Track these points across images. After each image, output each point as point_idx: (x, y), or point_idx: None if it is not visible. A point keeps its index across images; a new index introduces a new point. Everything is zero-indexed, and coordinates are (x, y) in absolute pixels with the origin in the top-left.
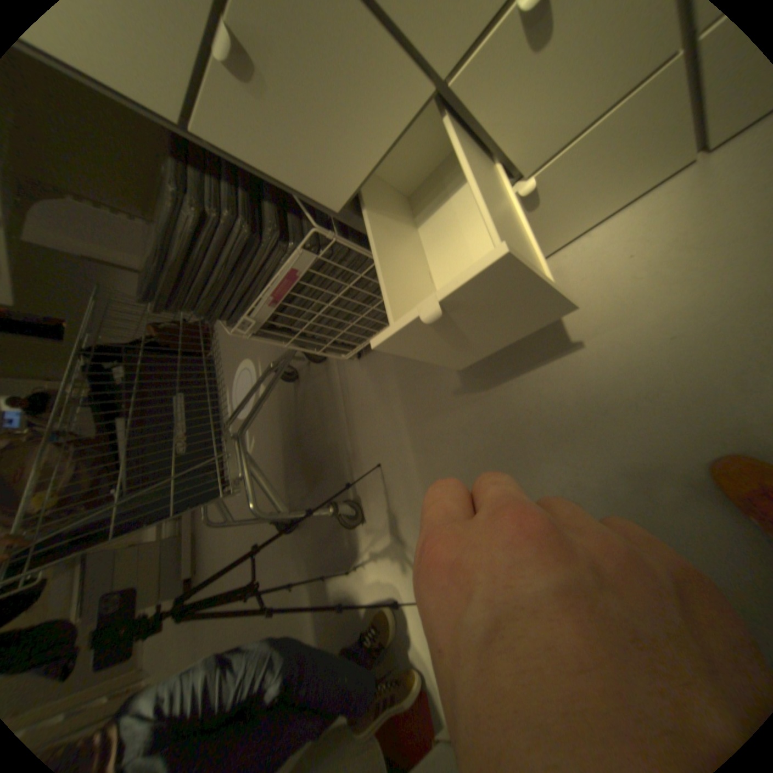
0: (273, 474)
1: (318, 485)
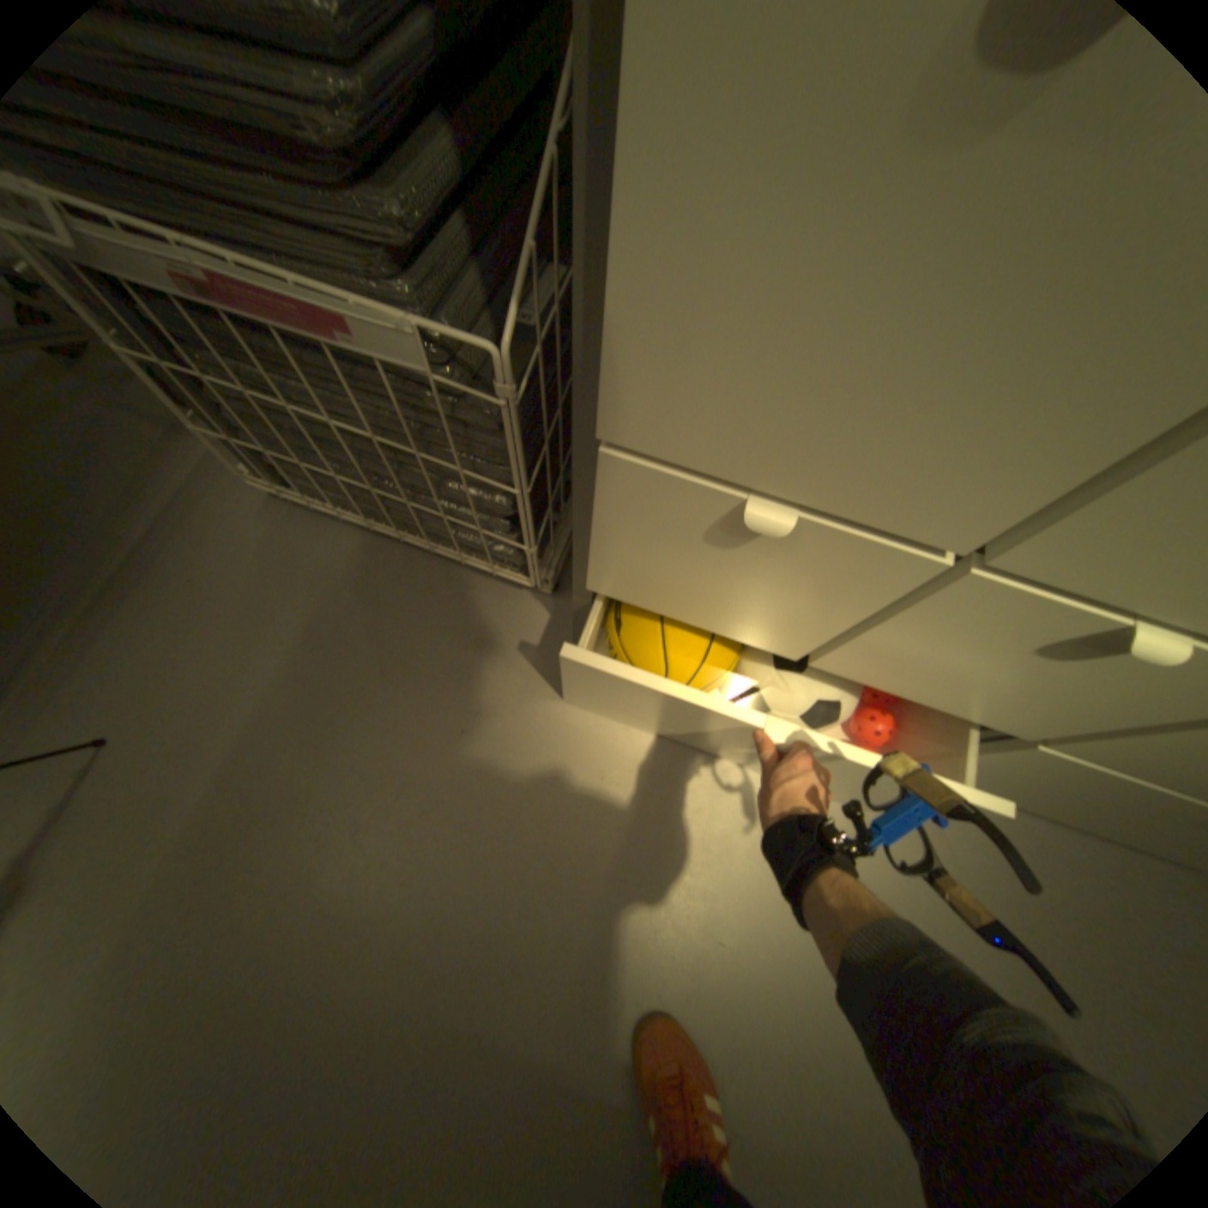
0: None
1: None
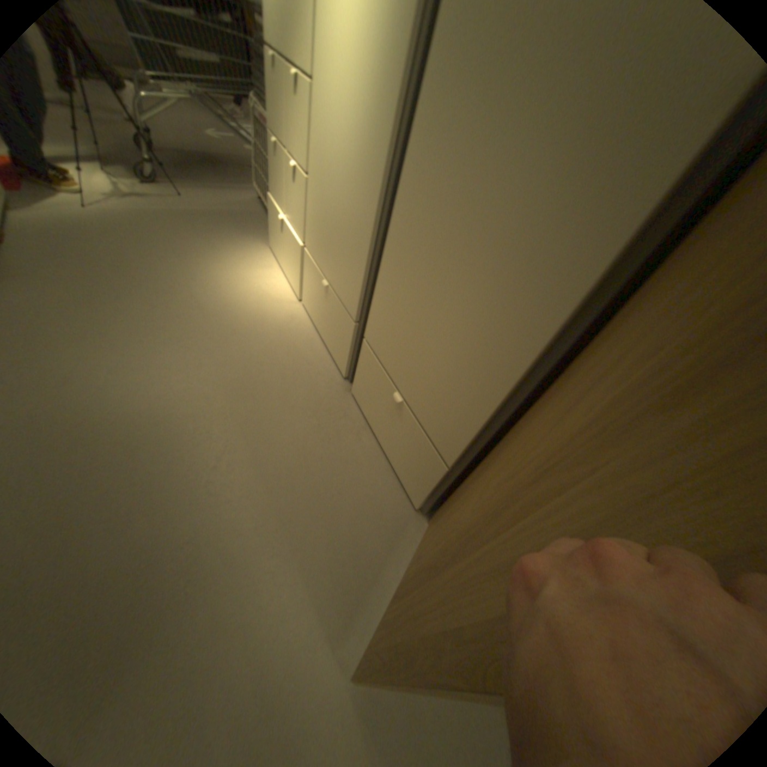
0: (184, 143)
1: (170, 165)
